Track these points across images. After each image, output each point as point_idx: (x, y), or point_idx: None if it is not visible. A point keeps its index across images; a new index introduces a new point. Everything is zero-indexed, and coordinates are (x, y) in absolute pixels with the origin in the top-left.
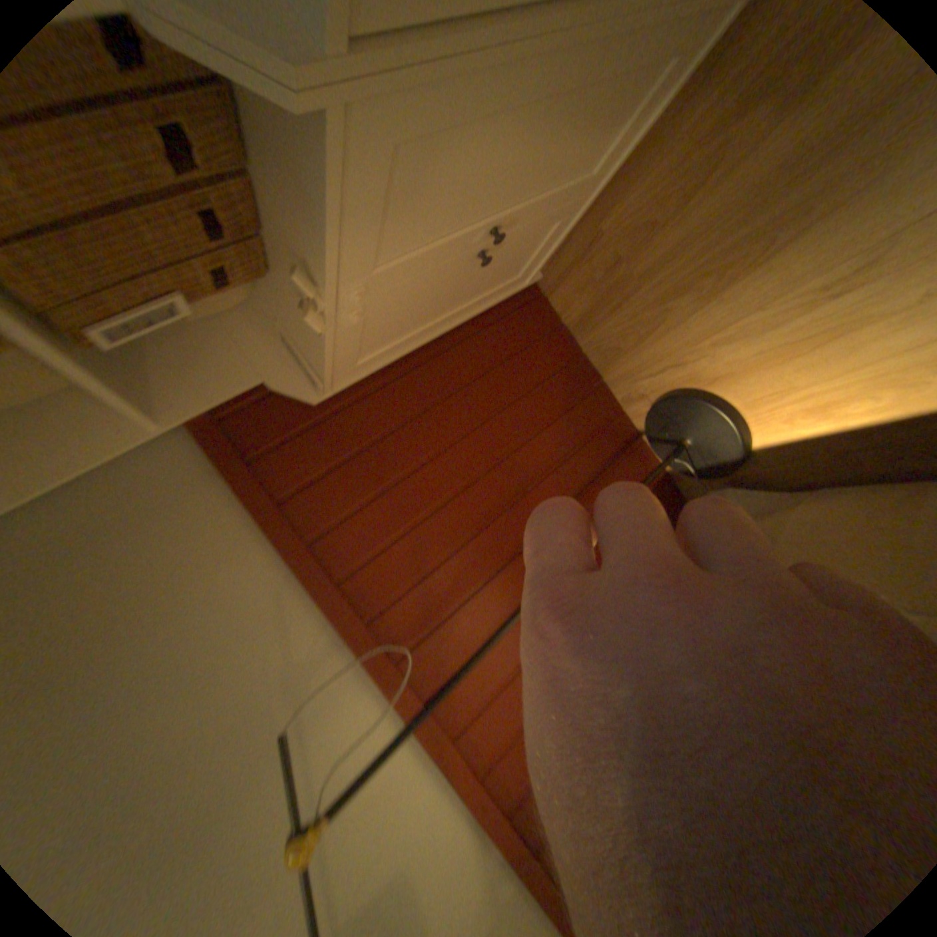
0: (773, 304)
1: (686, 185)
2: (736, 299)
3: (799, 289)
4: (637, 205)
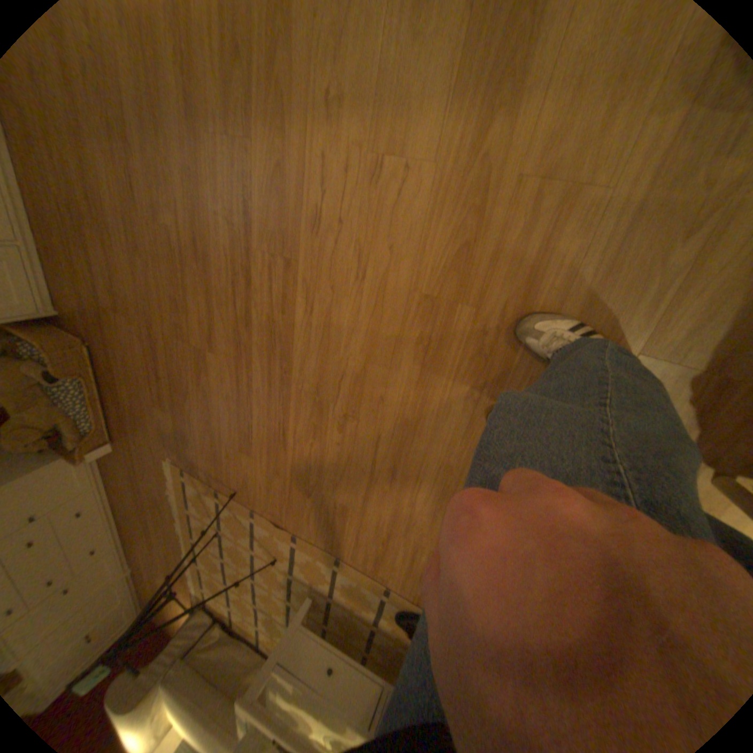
0: (164, 612)
1: (140, 594)
2: (161, 612)
3: (163, 609)
4: (138, 598)
